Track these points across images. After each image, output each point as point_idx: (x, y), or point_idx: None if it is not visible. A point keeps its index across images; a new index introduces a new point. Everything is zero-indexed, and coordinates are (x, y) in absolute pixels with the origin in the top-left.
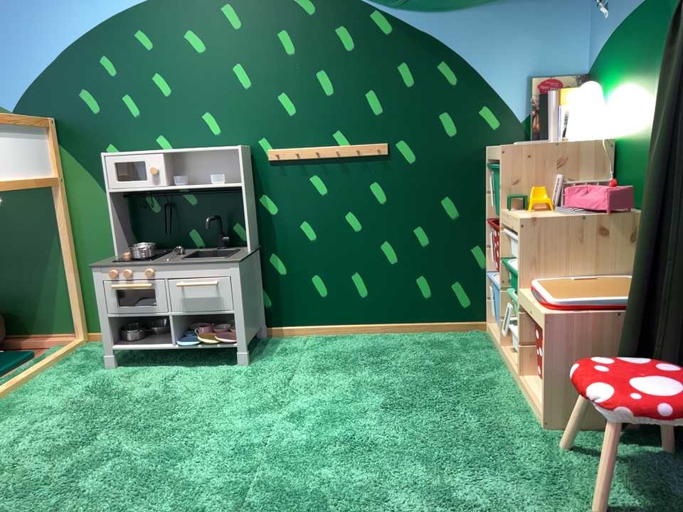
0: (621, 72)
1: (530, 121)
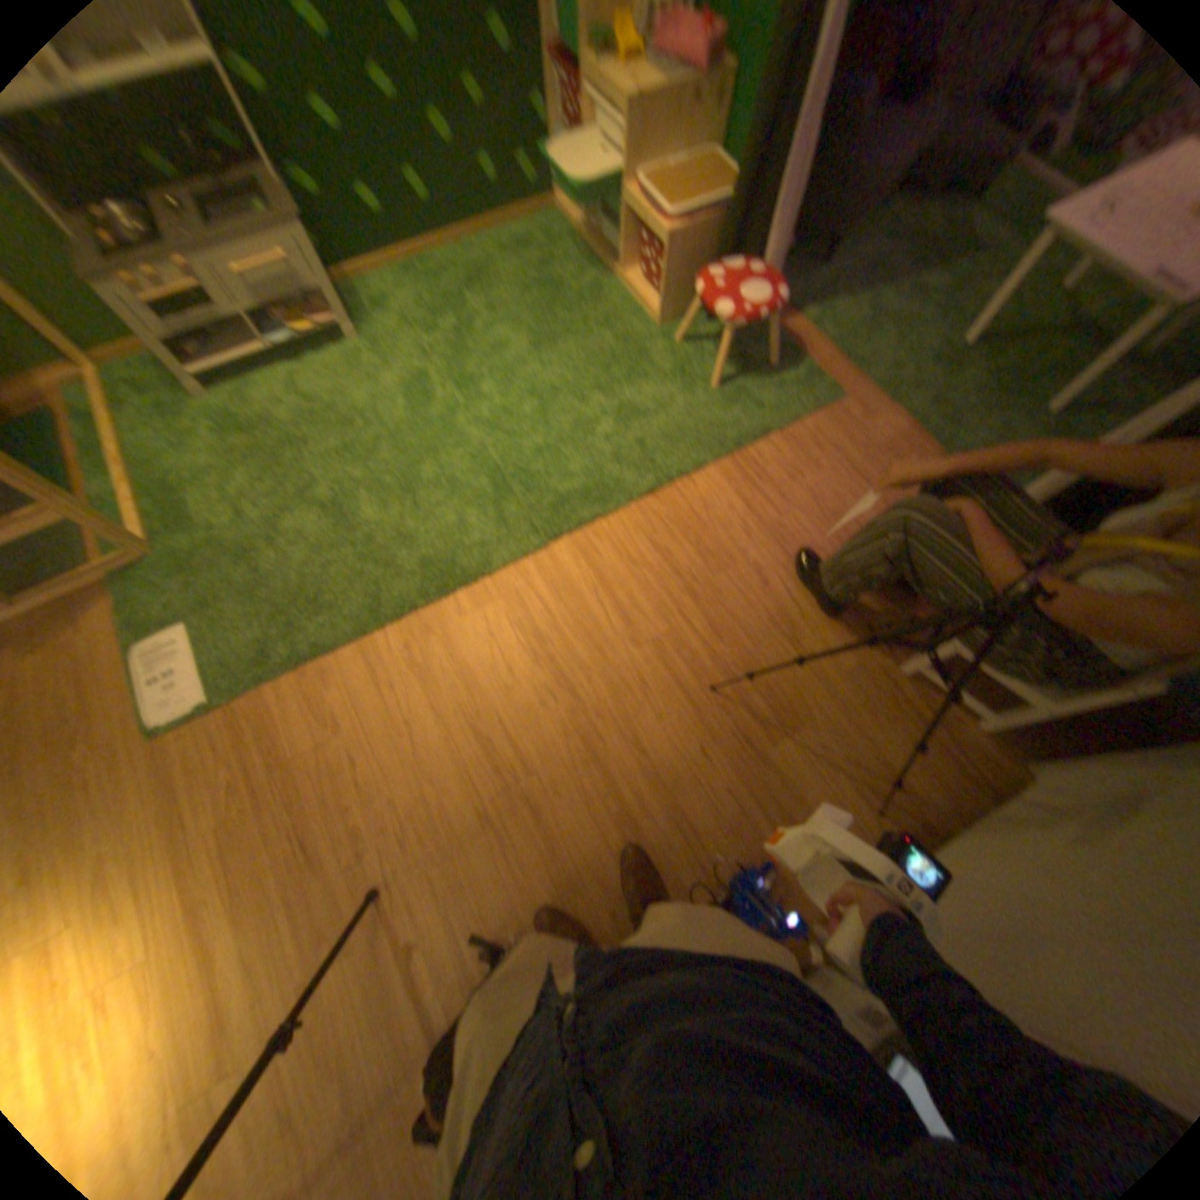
0: None
1: None
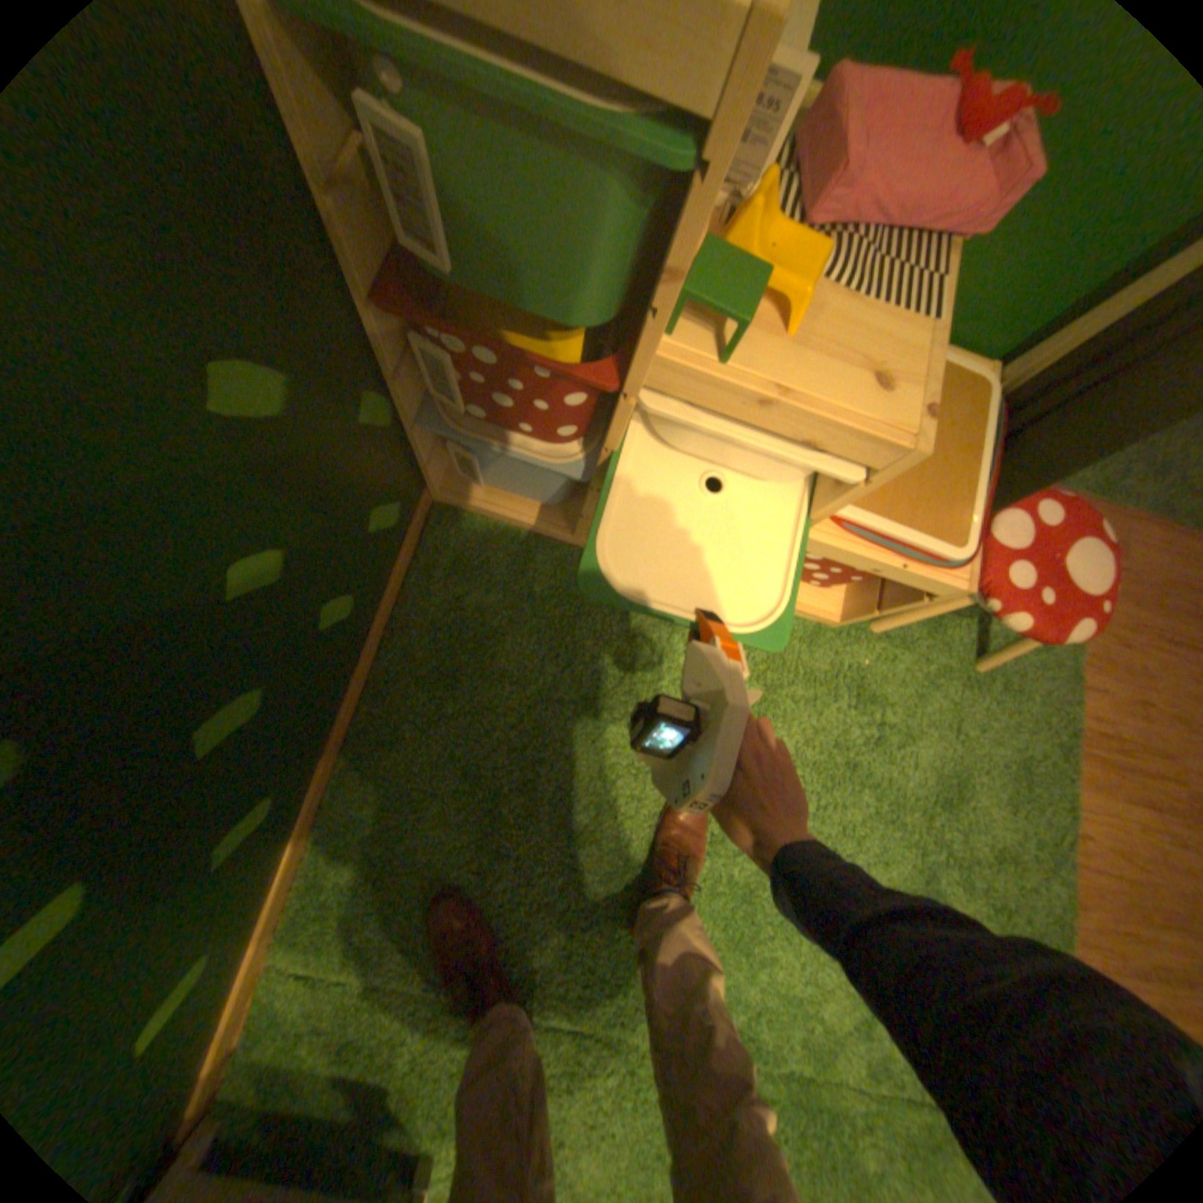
0: None
1: None
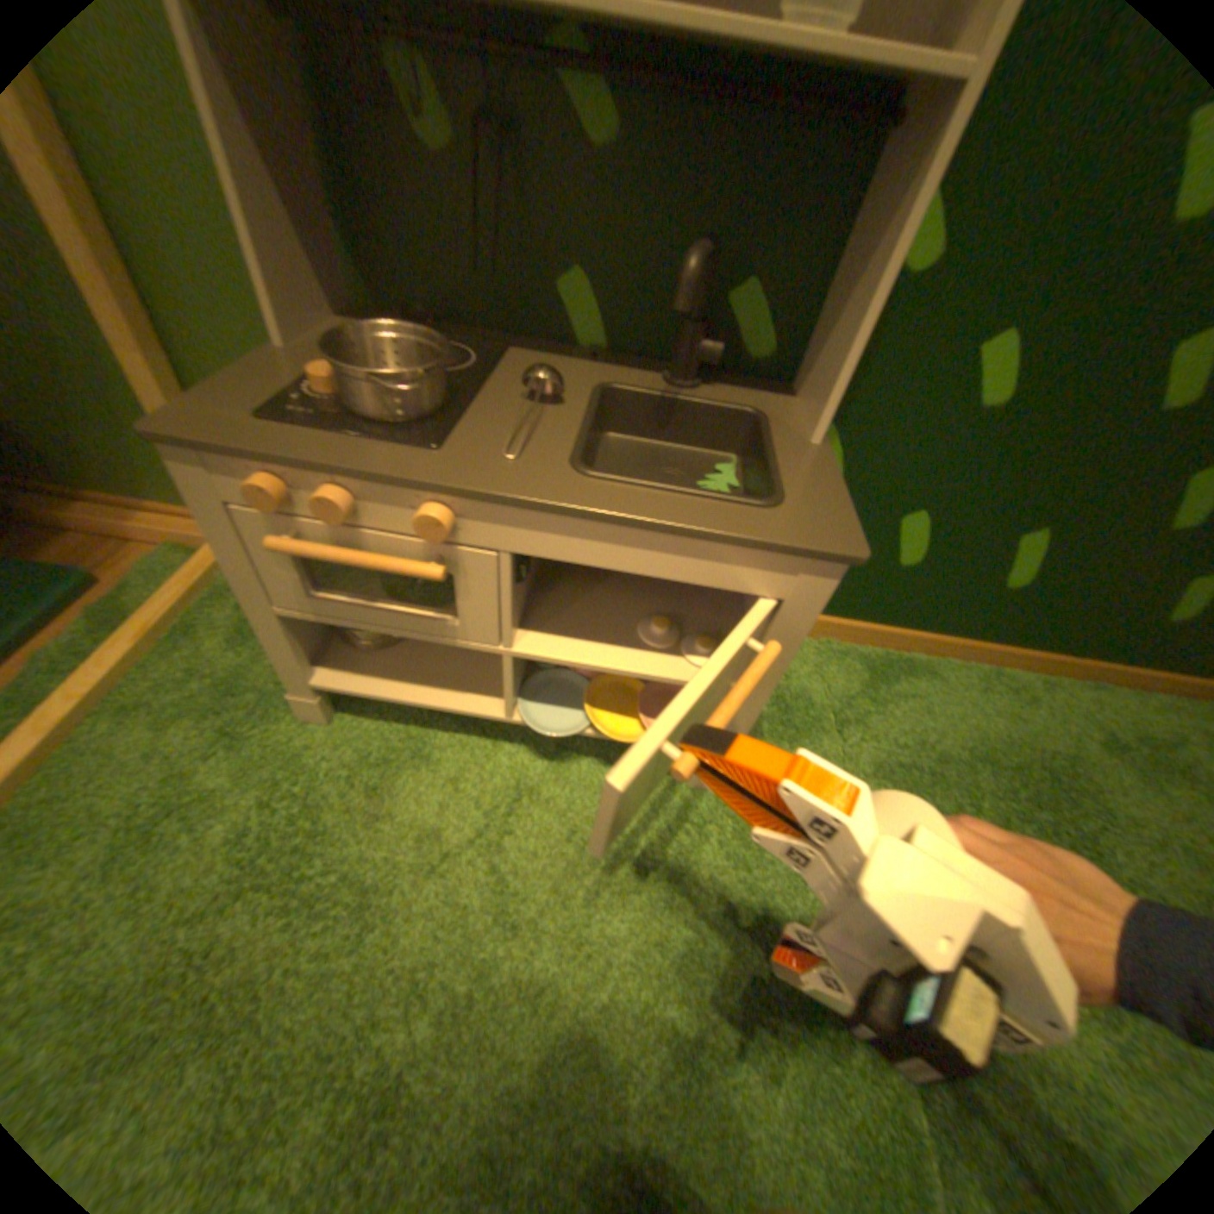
0: None
1: None
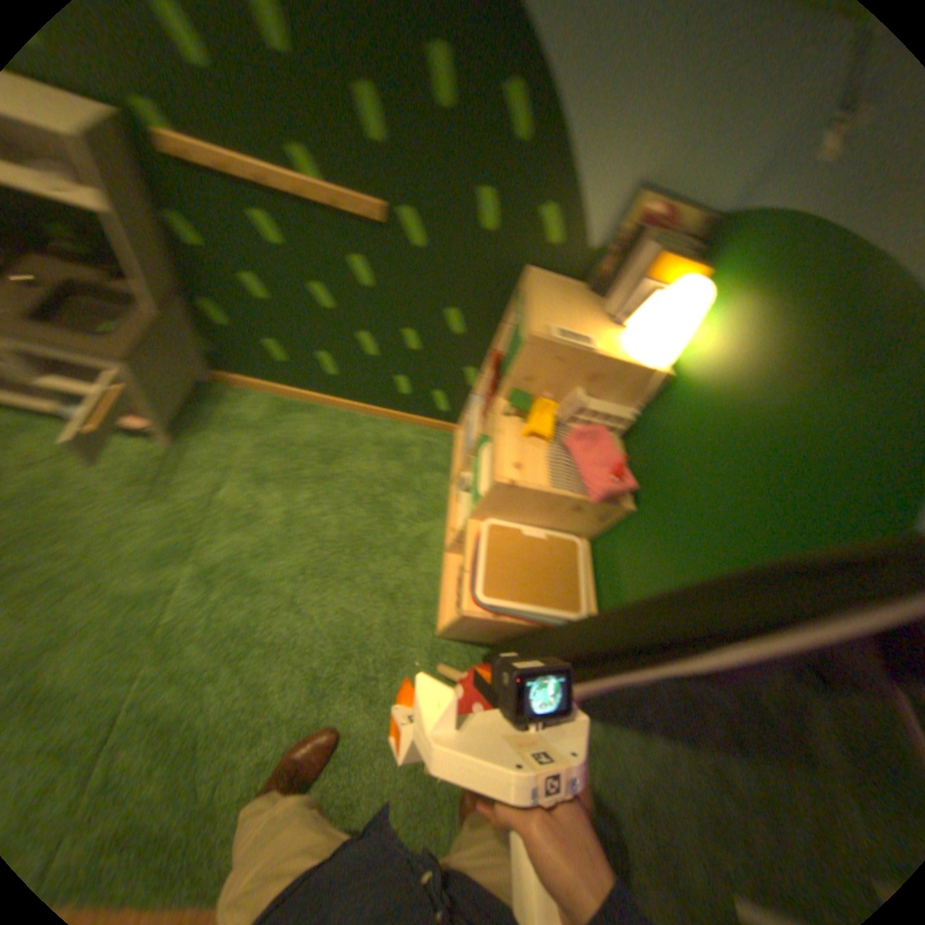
0: (751, 304)
1: (603, 254)
